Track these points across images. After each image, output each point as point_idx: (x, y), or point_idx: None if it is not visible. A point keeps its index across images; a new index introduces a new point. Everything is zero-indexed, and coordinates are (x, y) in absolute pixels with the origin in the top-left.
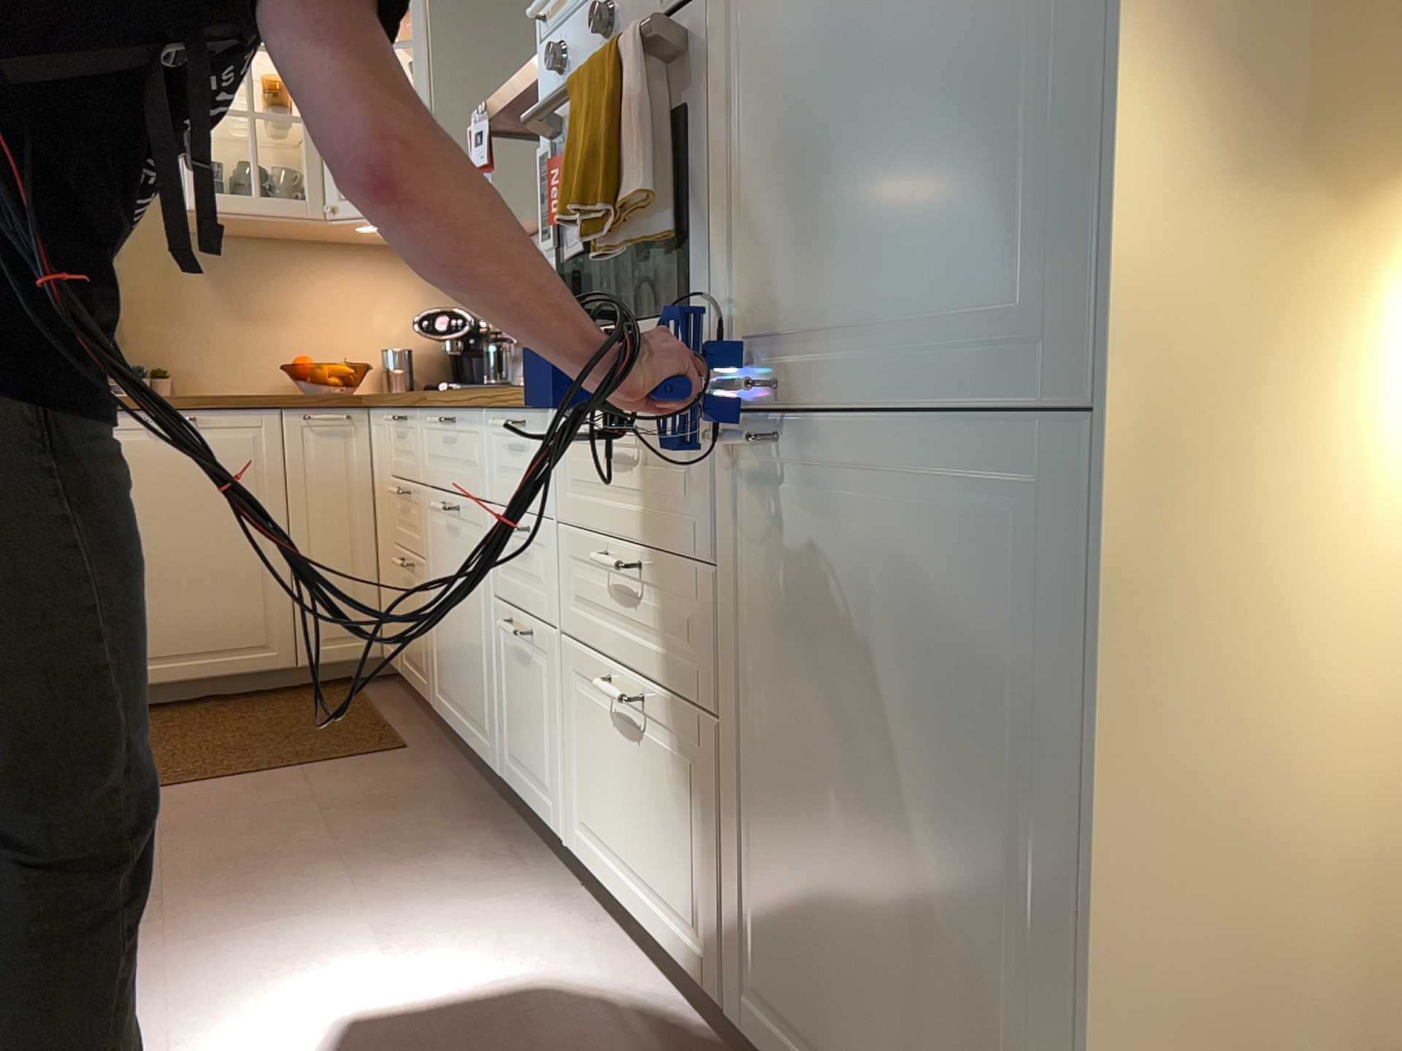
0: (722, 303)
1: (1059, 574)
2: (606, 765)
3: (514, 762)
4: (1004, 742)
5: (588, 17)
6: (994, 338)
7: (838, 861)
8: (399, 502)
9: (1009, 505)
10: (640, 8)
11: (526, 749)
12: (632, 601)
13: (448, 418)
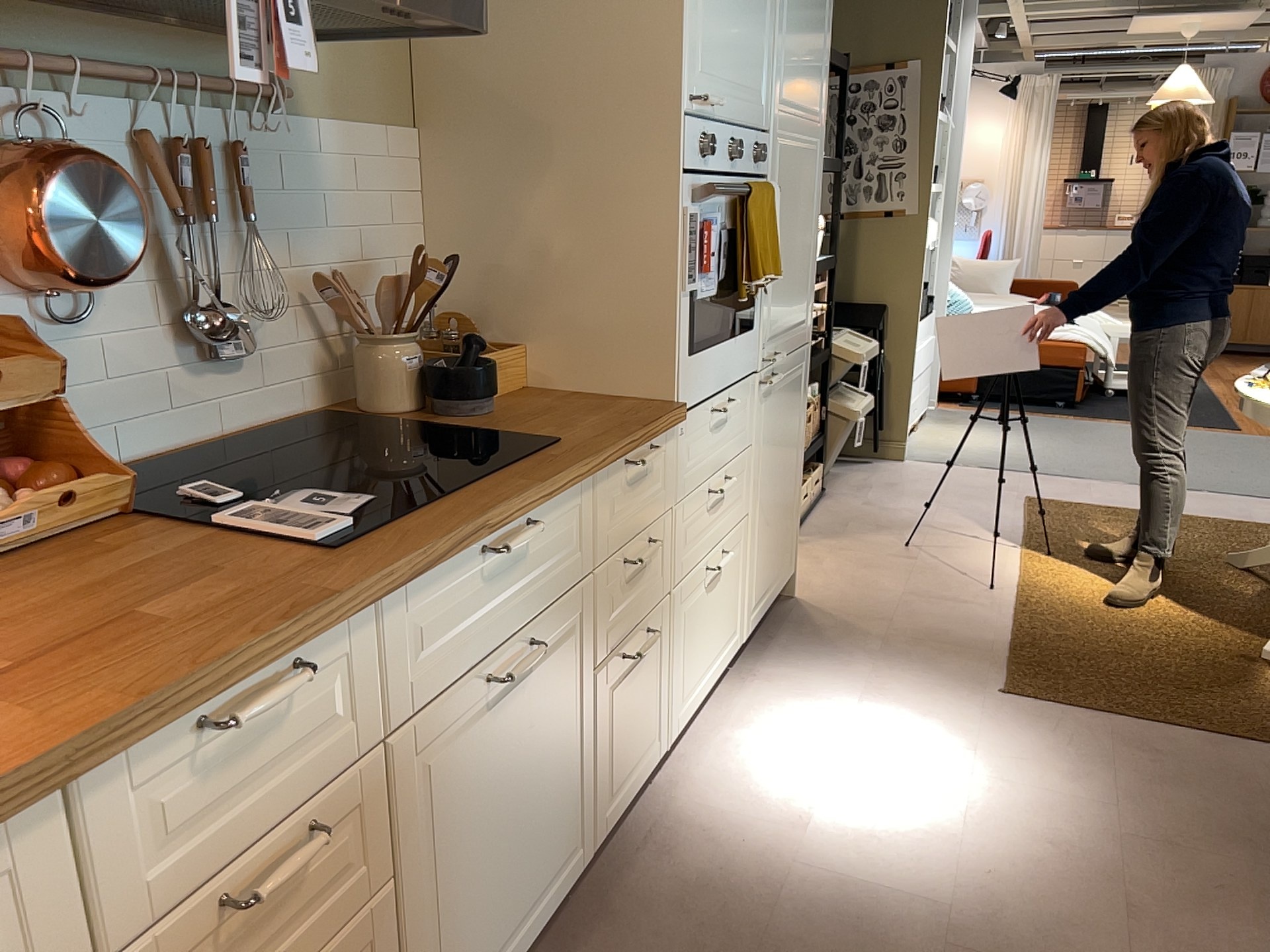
0: (759, 324)
1: (802, 382)
2: (698, 626)
3: (614, 789)
4: (795, 431)
5: (719, 138)
6: (799, 328)
7: (772, 511)
8: (203, 951)
9: (799, 370)
10: (743, 163)
11: (630, 748)
12: (717, 502)
13: (529, 523)
